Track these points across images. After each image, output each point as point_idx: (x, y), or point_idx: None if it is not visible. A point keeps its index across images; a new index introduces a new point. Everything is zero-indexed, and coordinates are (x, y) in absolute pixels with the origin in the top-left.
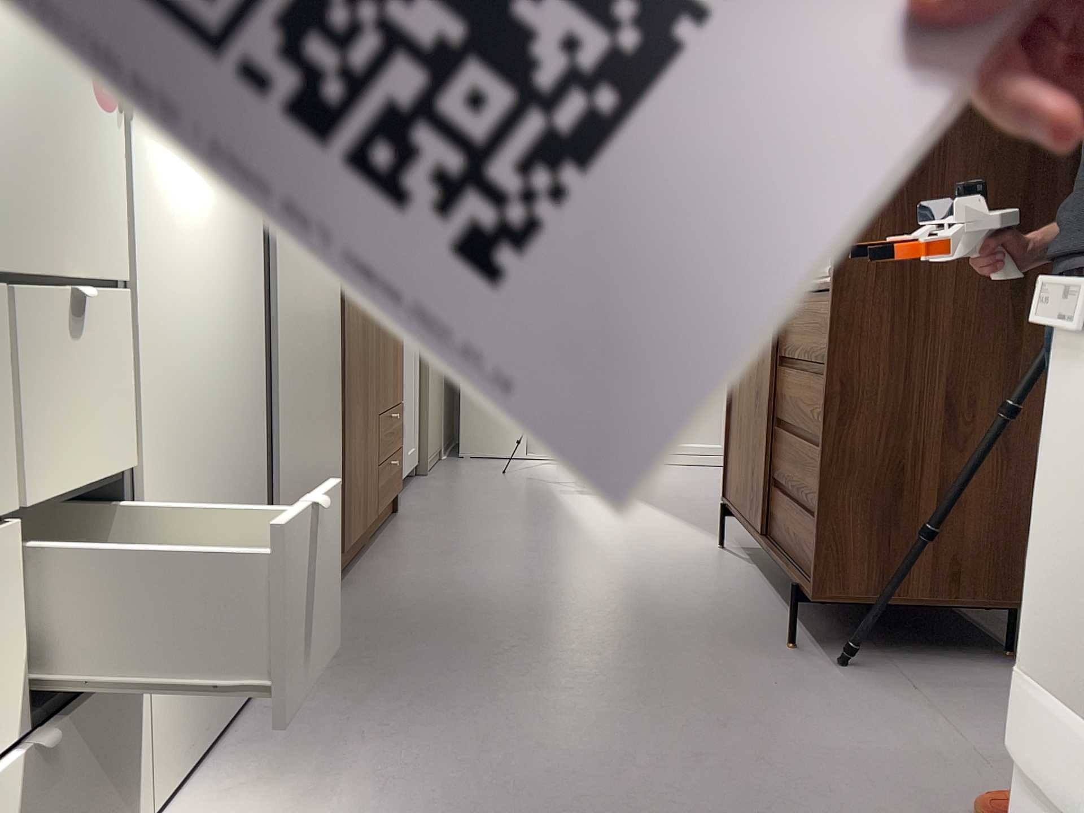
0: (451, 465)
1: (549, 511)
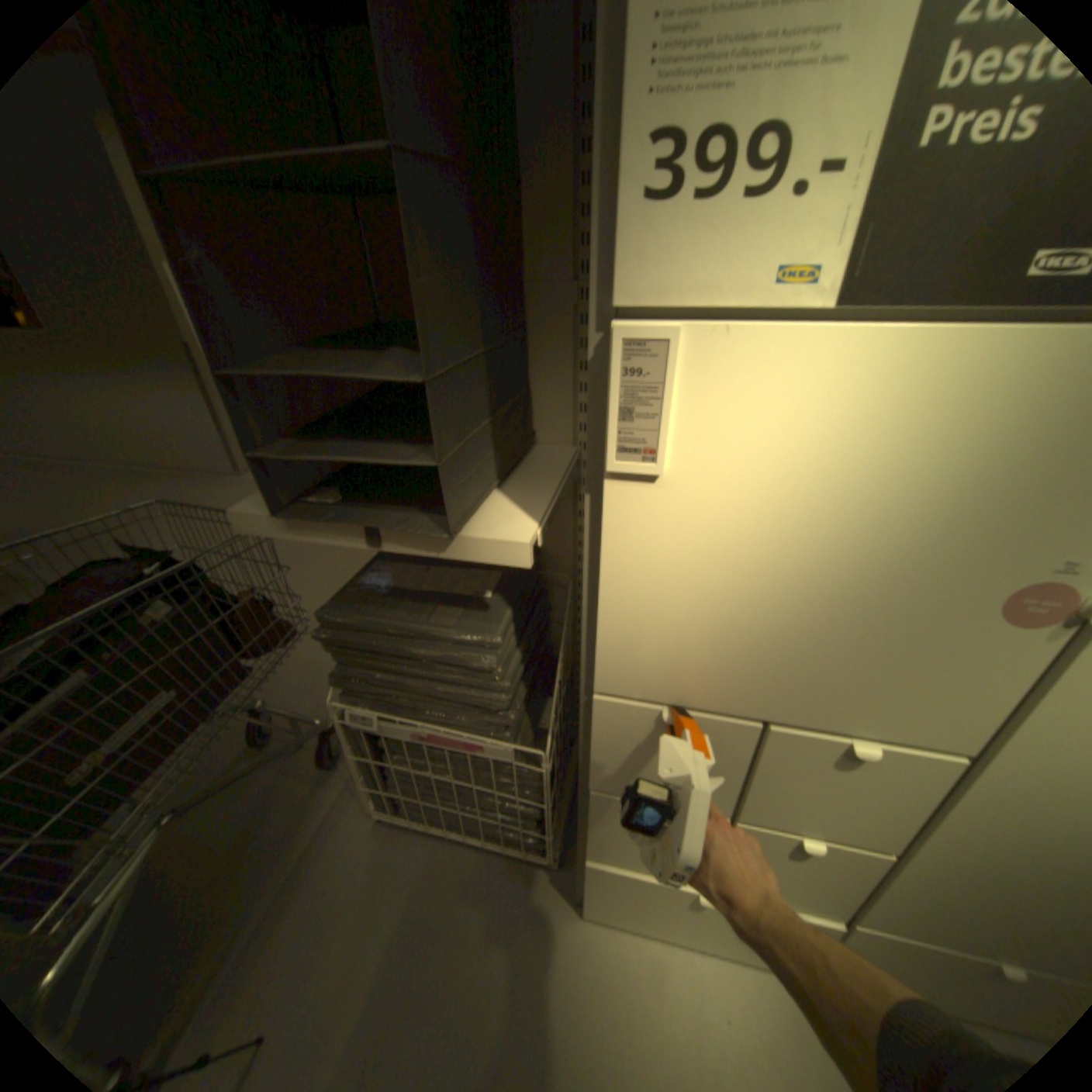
0: None
1: None
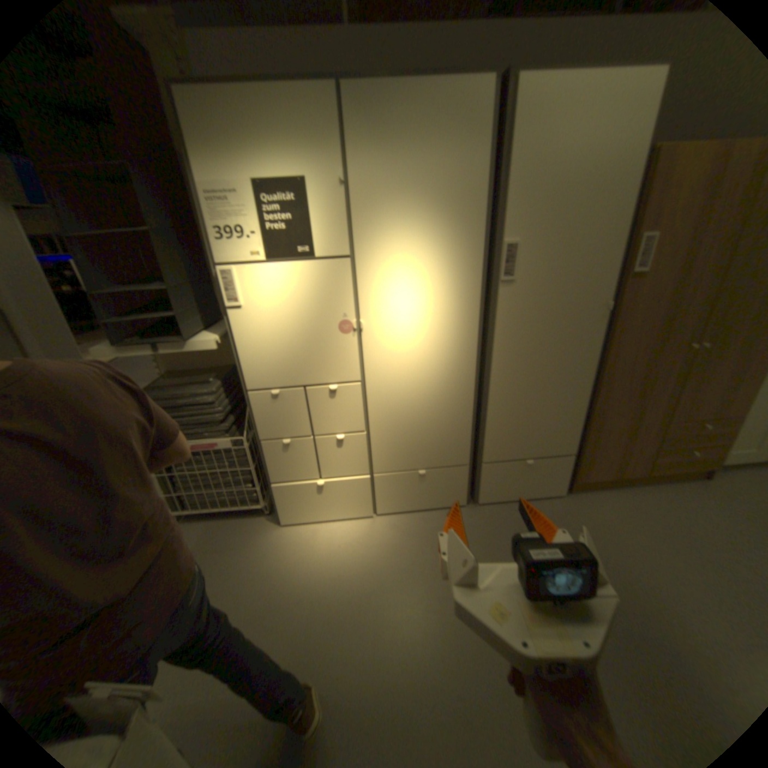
0: None
1: None
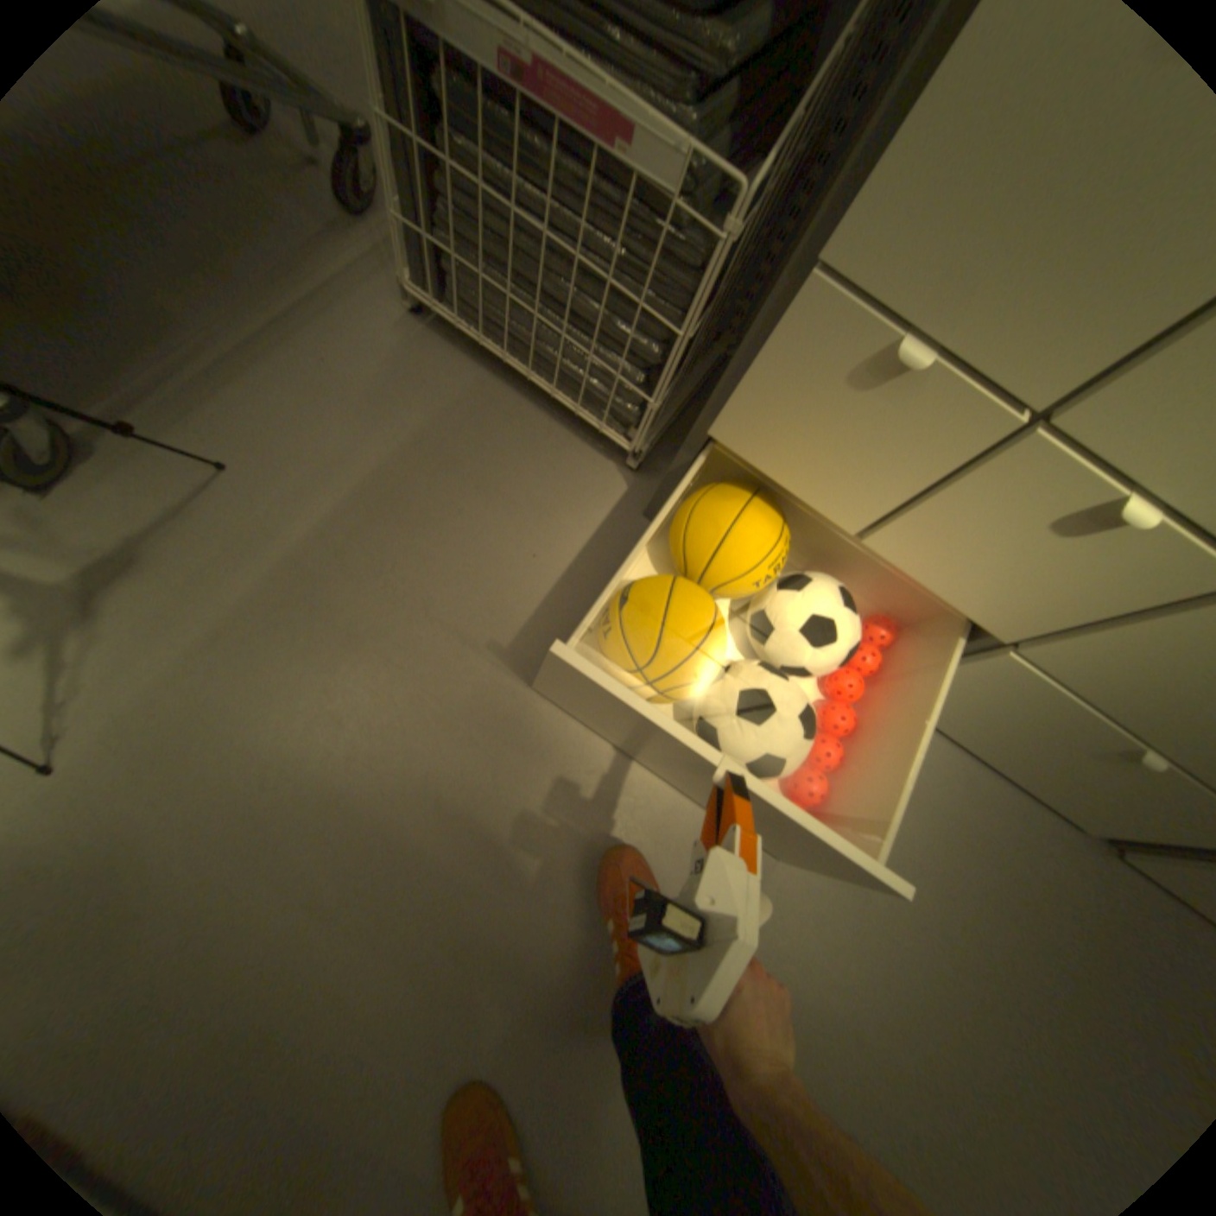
0: None
1: None
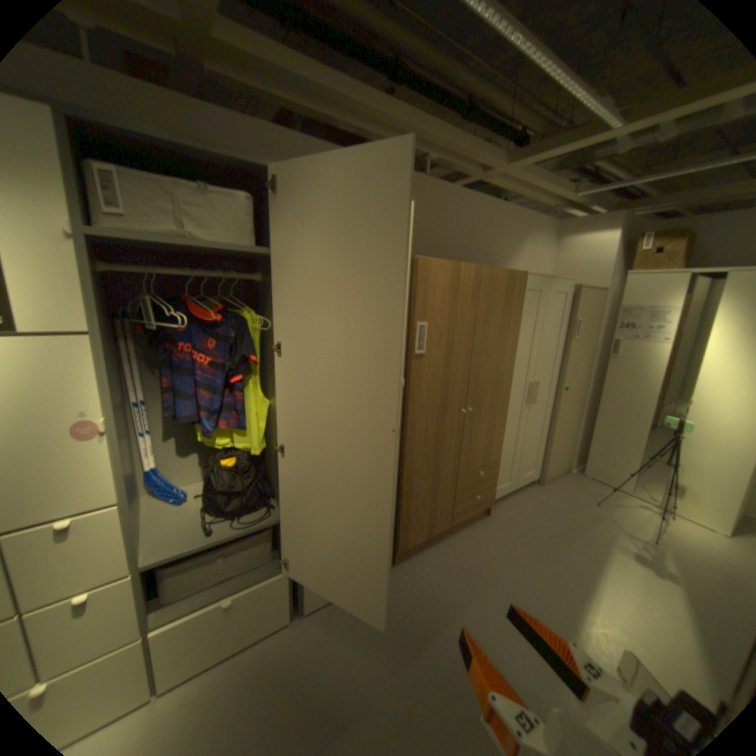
0: (570, 483)
1: (585, 567)
